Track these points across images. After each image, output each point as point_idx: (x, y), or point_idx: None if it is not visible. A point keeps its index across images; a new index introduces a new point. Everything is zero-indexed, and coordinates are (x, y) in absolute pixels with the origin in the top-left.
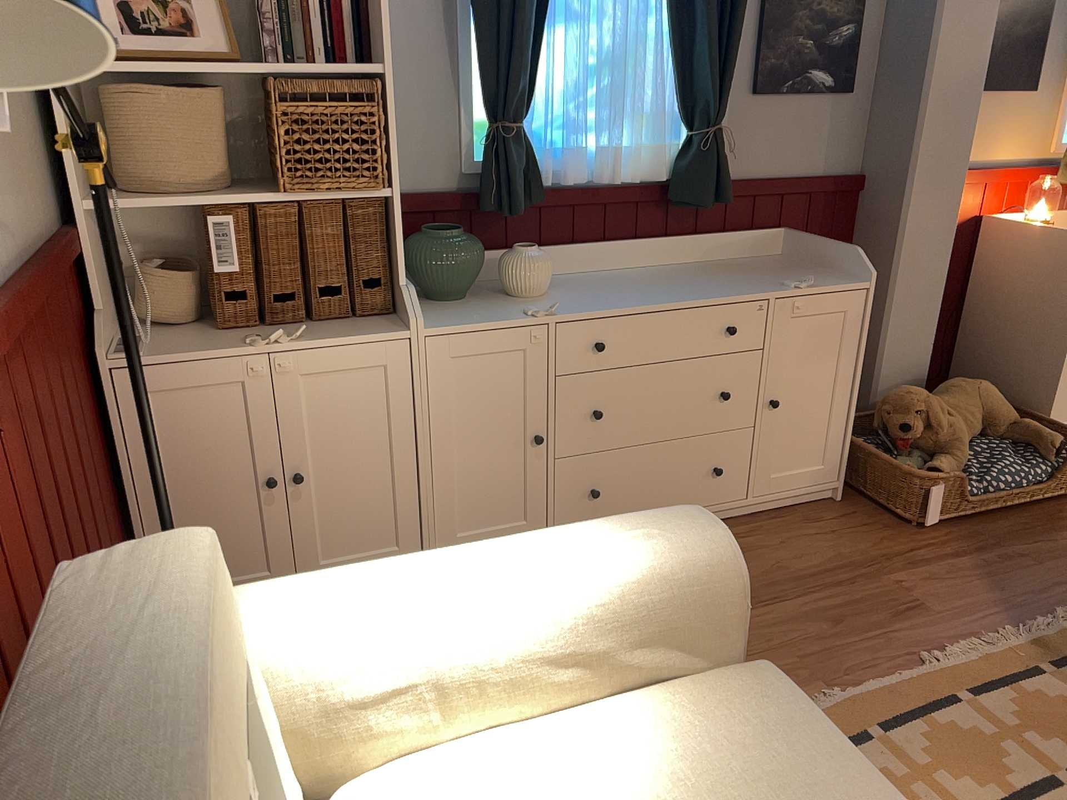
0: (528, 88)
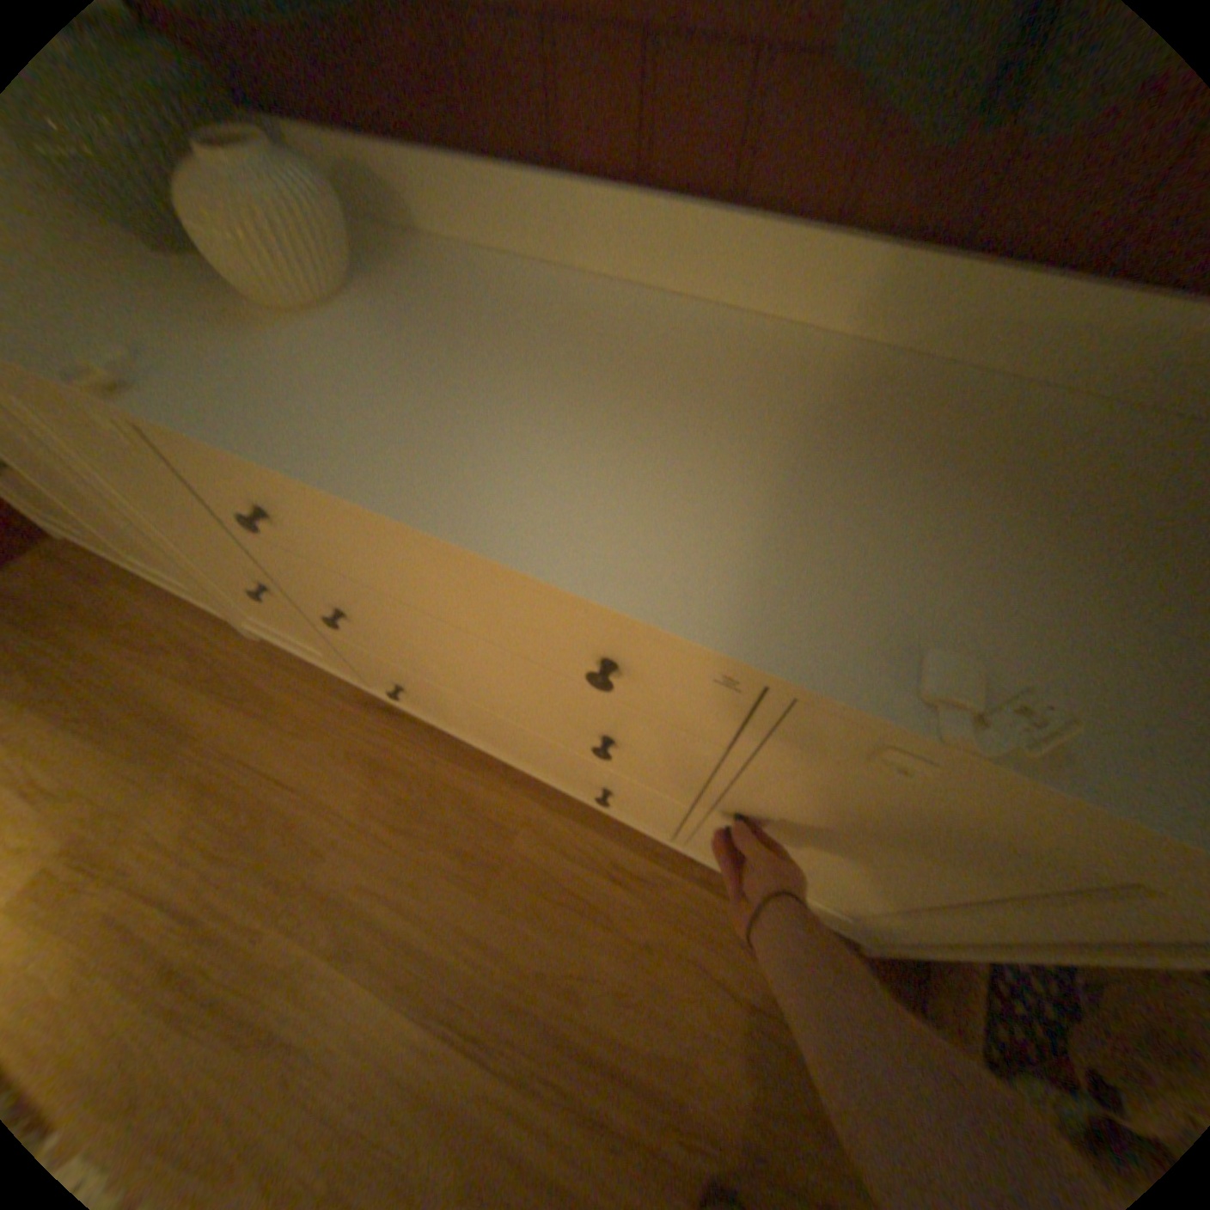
0: None
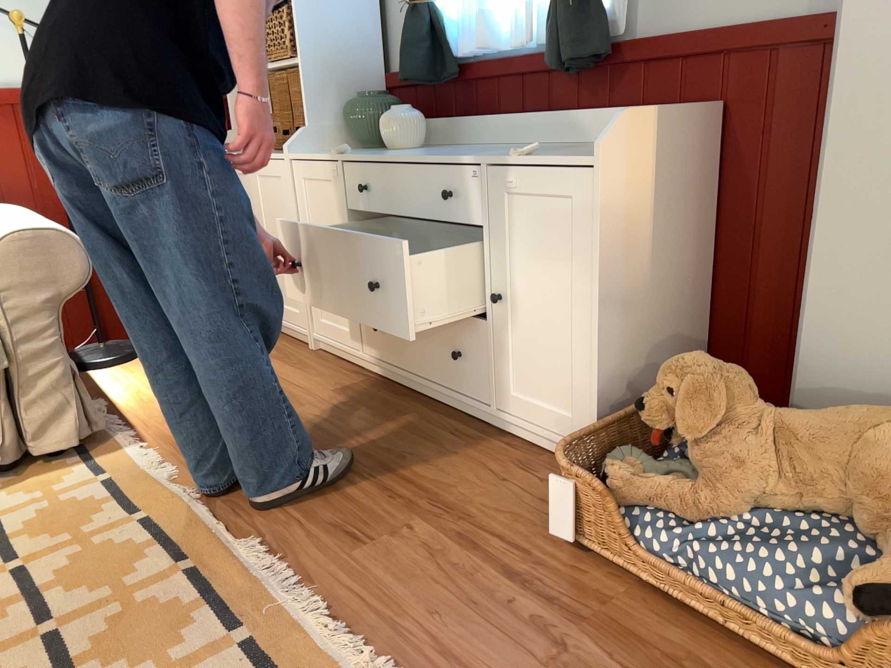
0: None
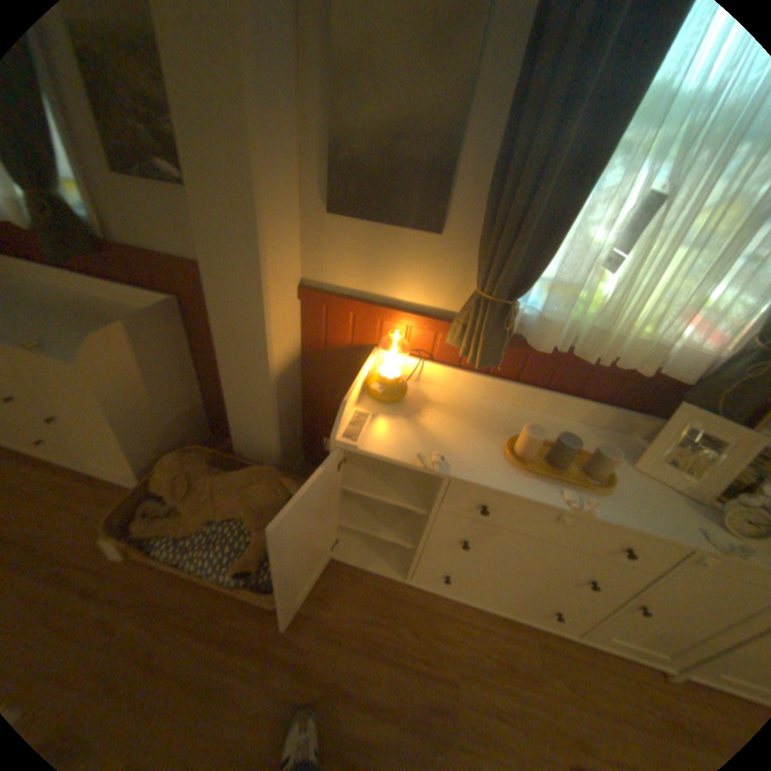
0: None
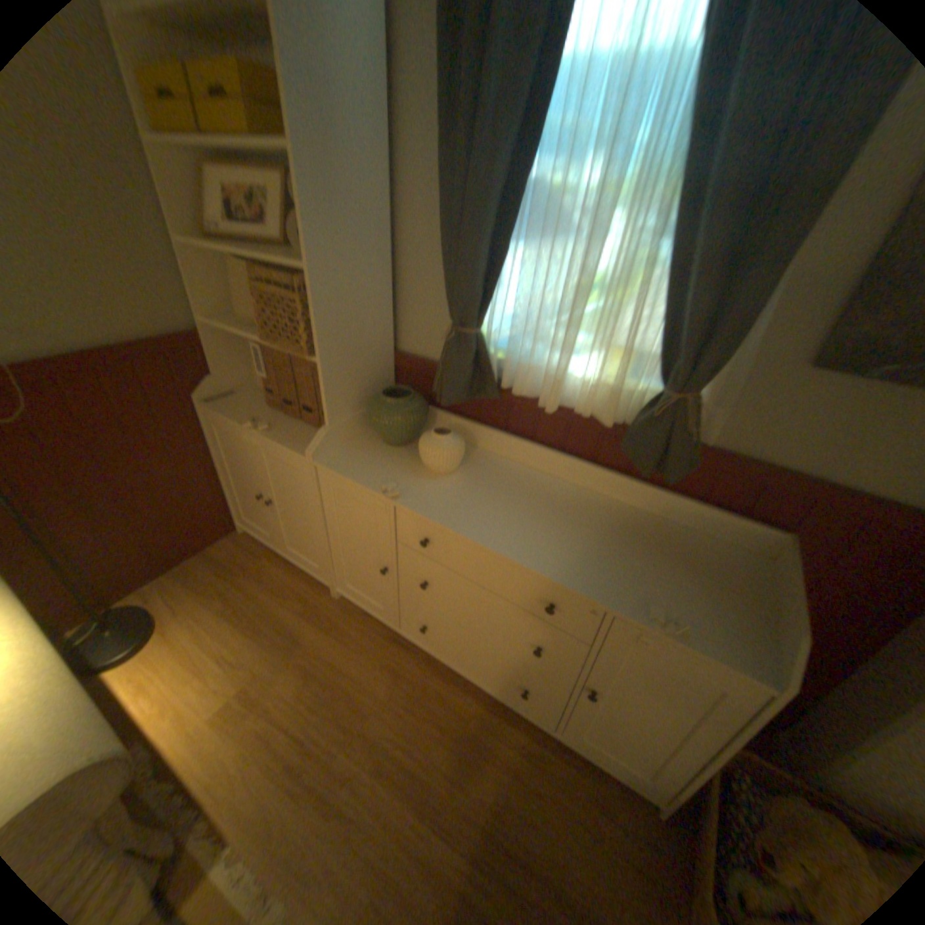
0: (478, 300)
